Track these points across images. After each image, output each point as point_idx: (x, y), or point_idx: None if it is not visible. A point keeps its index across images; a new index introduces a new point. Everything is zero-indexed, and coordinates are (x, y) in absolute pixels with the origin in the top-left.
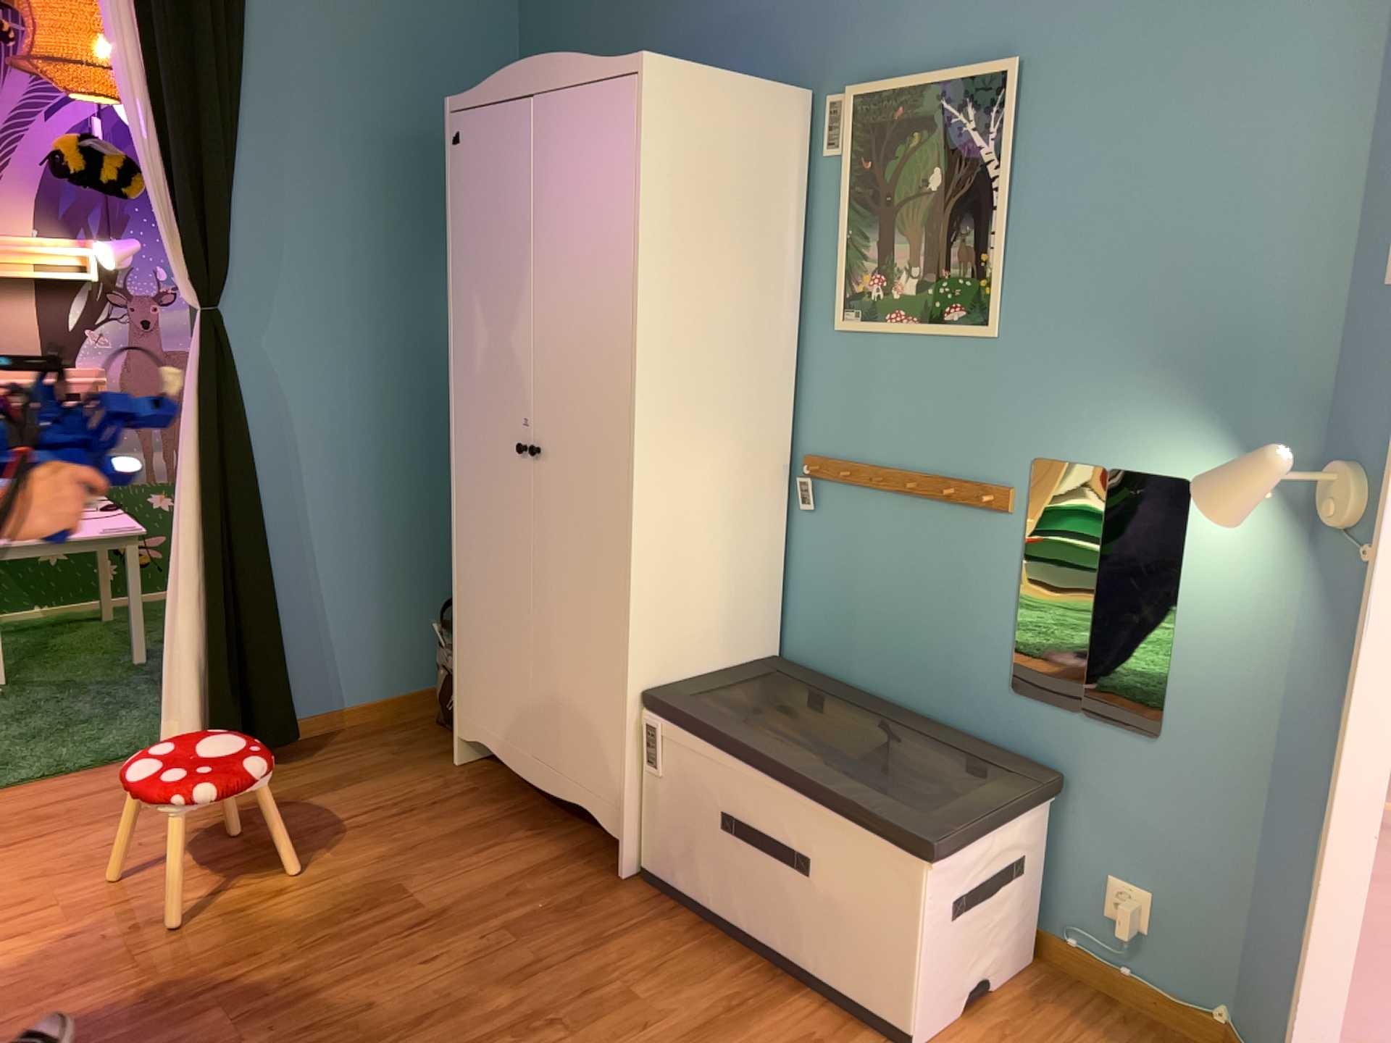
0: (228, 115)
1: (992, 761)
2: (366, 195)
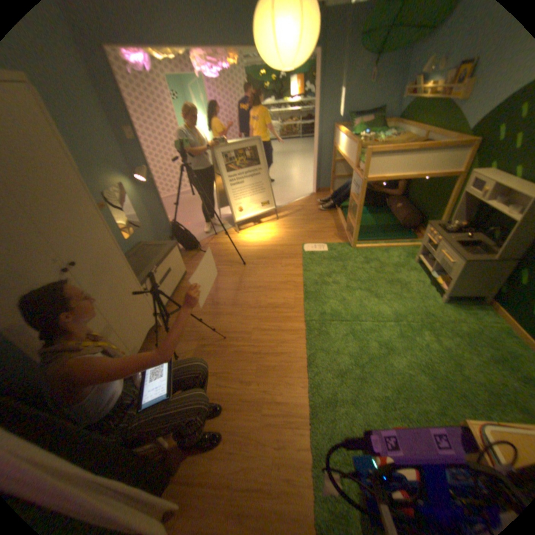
0: None
1: (138, 249)
2: None
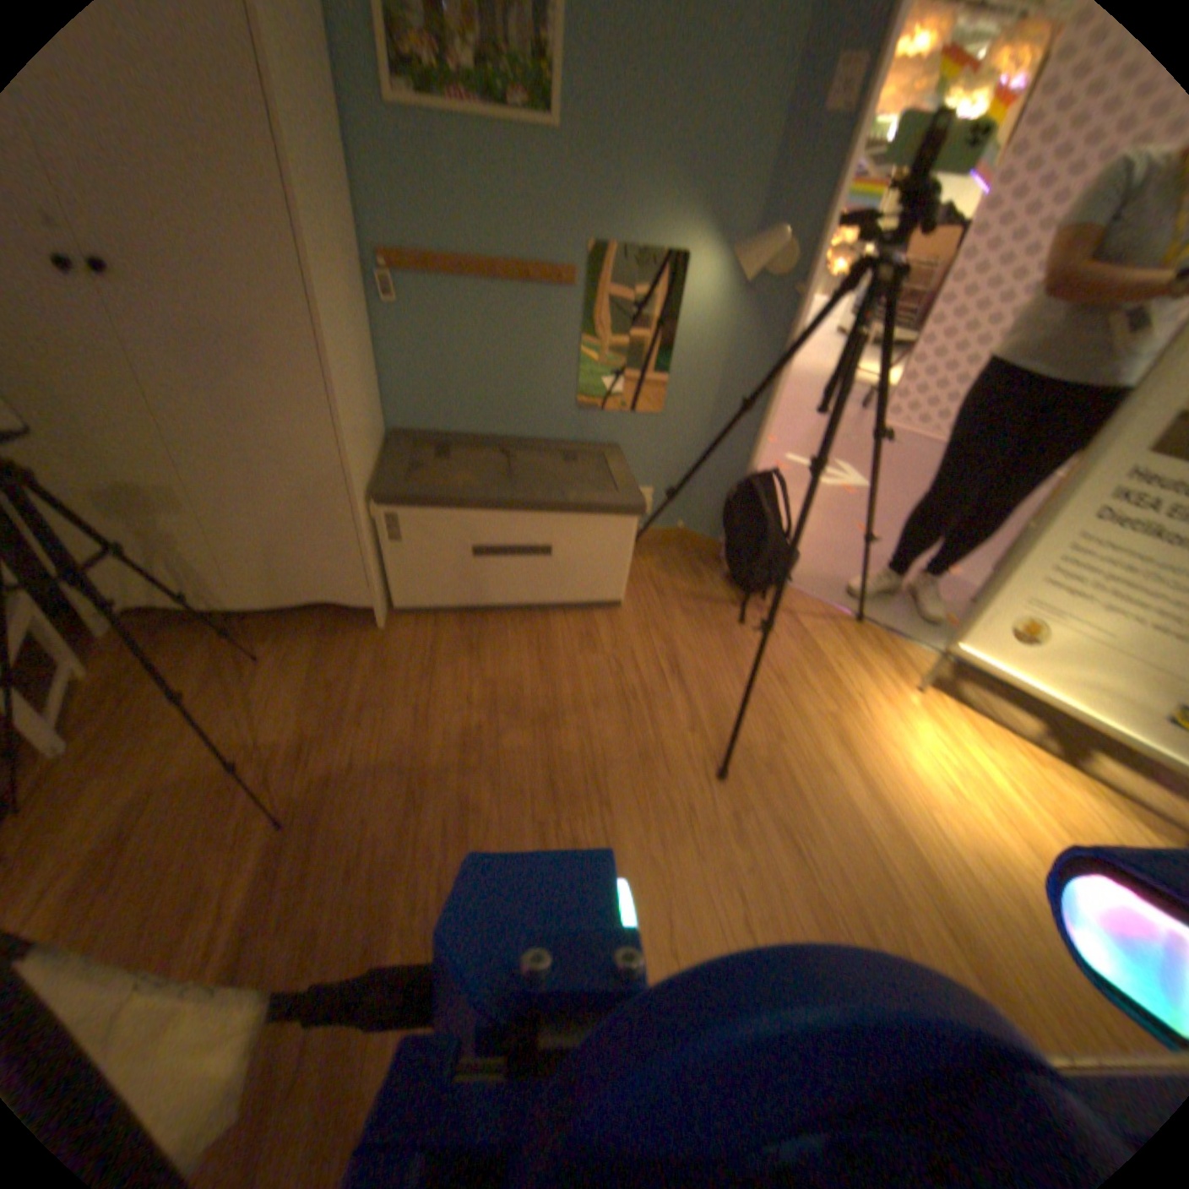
0: None
1: (579, 455)
2: None
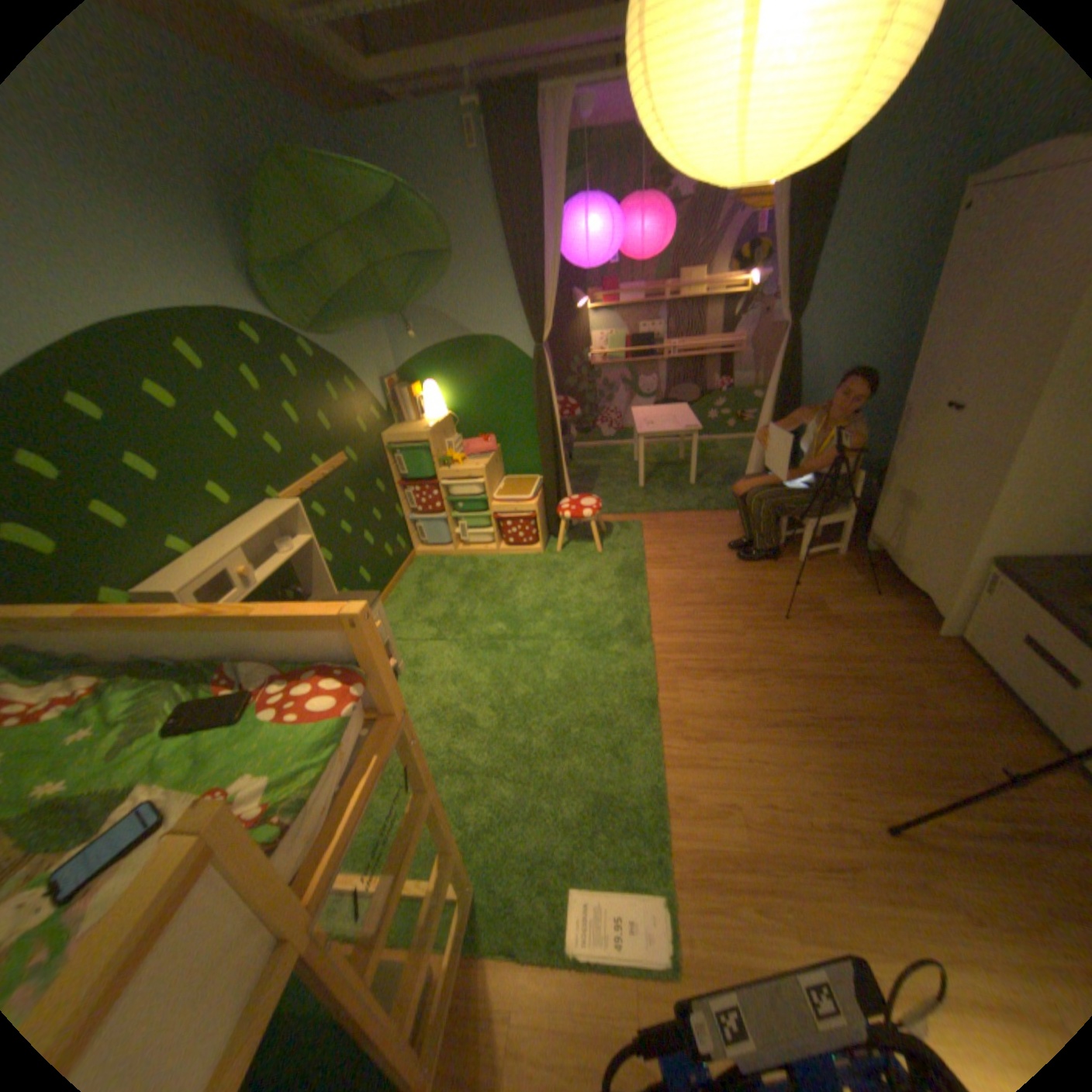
0: (823, 220)
1: None
2: (895, 245)
